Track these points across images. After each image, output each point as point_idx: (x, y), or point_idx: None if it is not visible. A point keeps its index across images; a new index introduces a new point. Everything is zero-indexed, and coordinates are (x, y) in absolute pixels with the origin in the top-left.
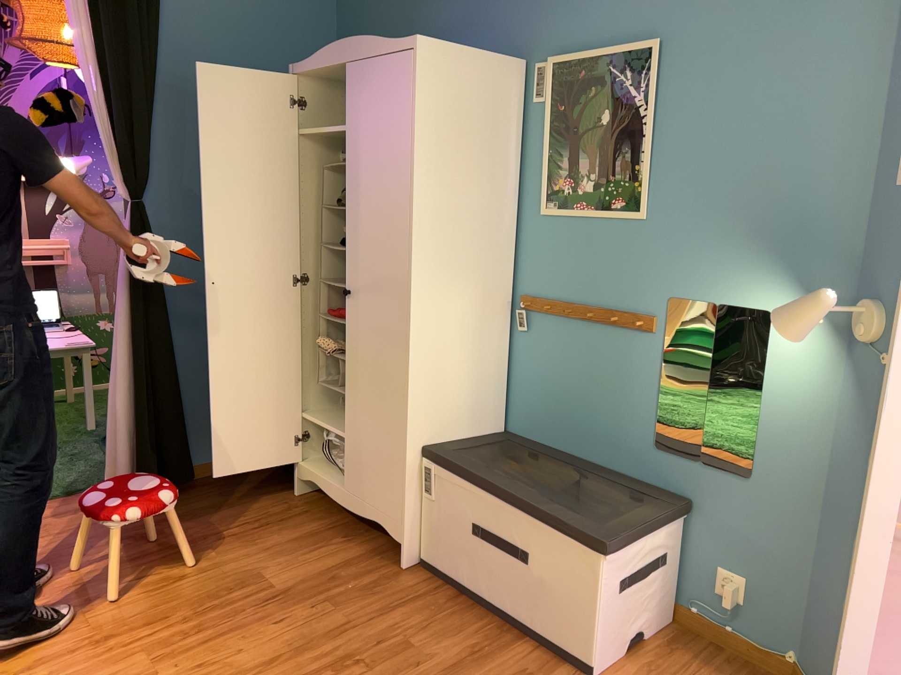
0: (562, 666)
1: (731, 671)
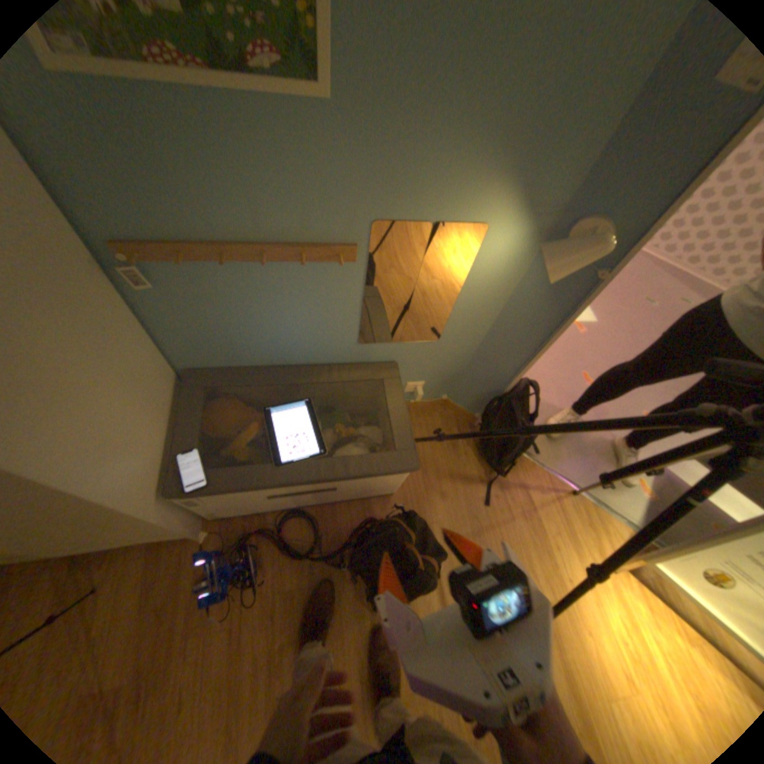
0: (371, 505)
1: (424, 423)
